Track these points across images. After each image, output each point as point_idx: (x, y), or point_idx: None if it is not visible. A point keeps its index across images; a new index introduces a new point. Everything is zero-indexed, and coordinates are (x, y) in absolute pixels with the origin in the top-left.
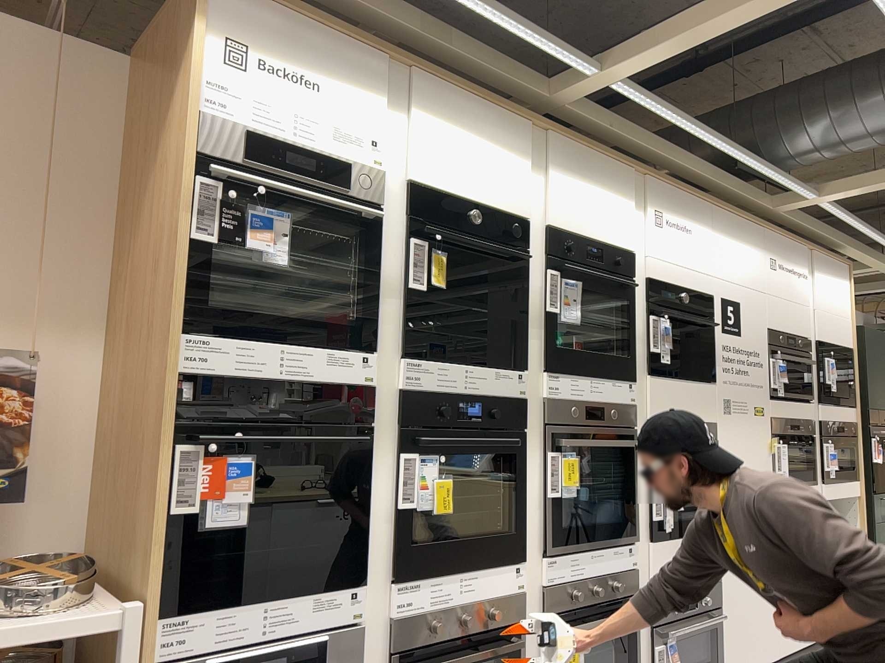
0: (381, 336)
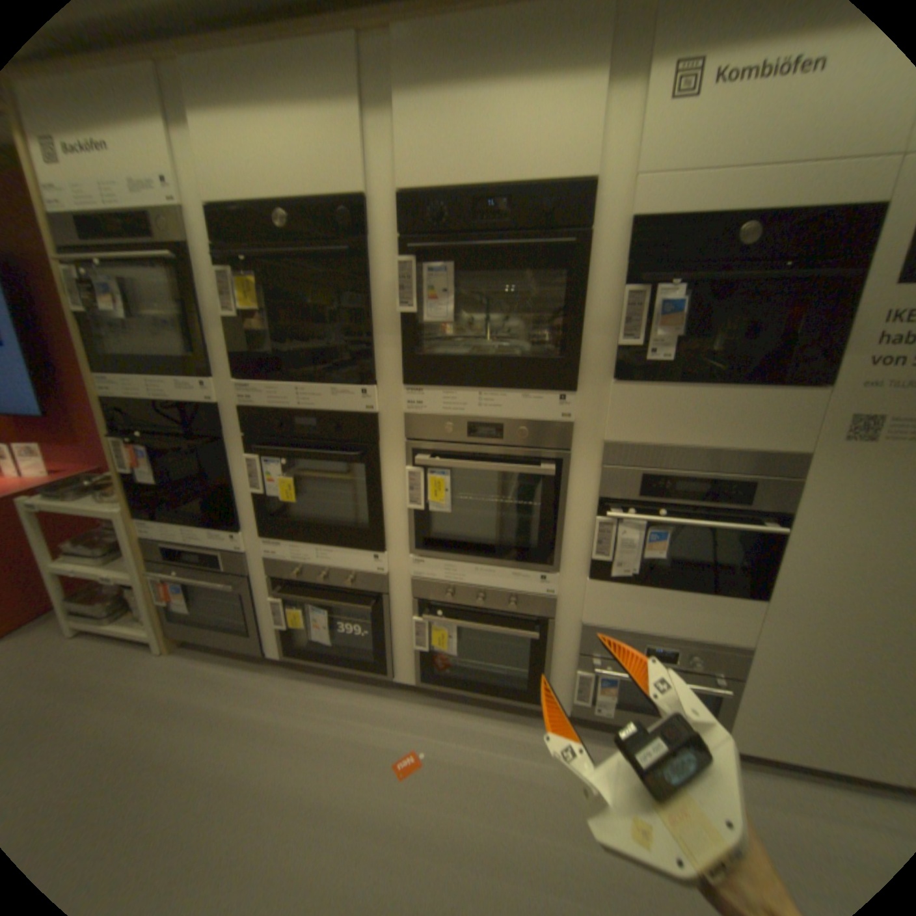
0: (212, 365)
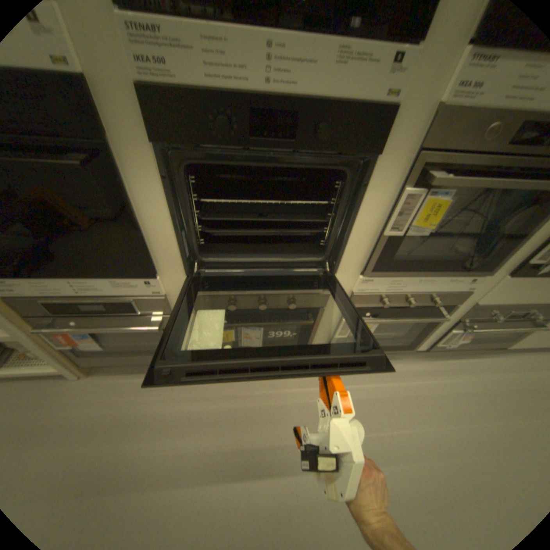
0: None
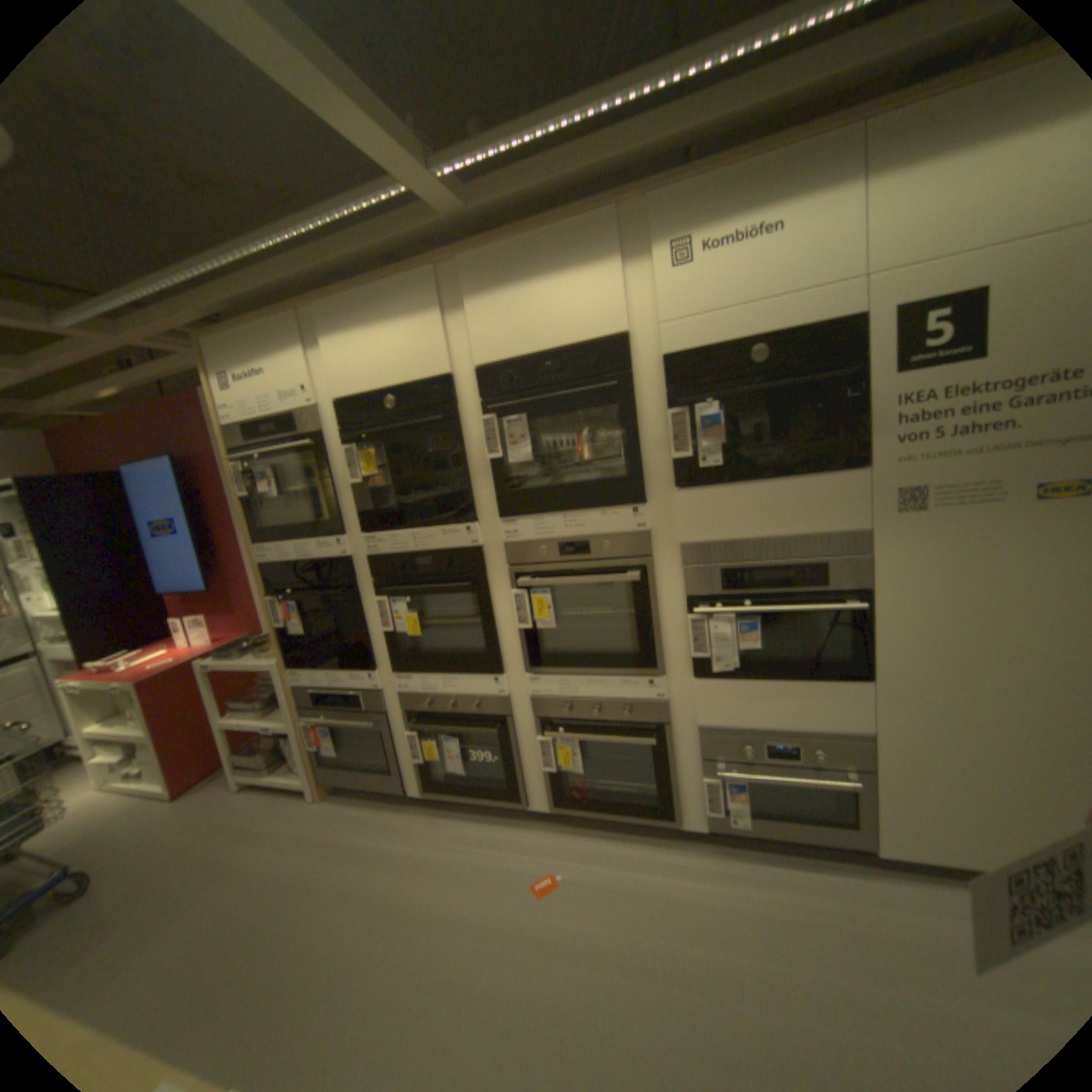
0: (344, 524)
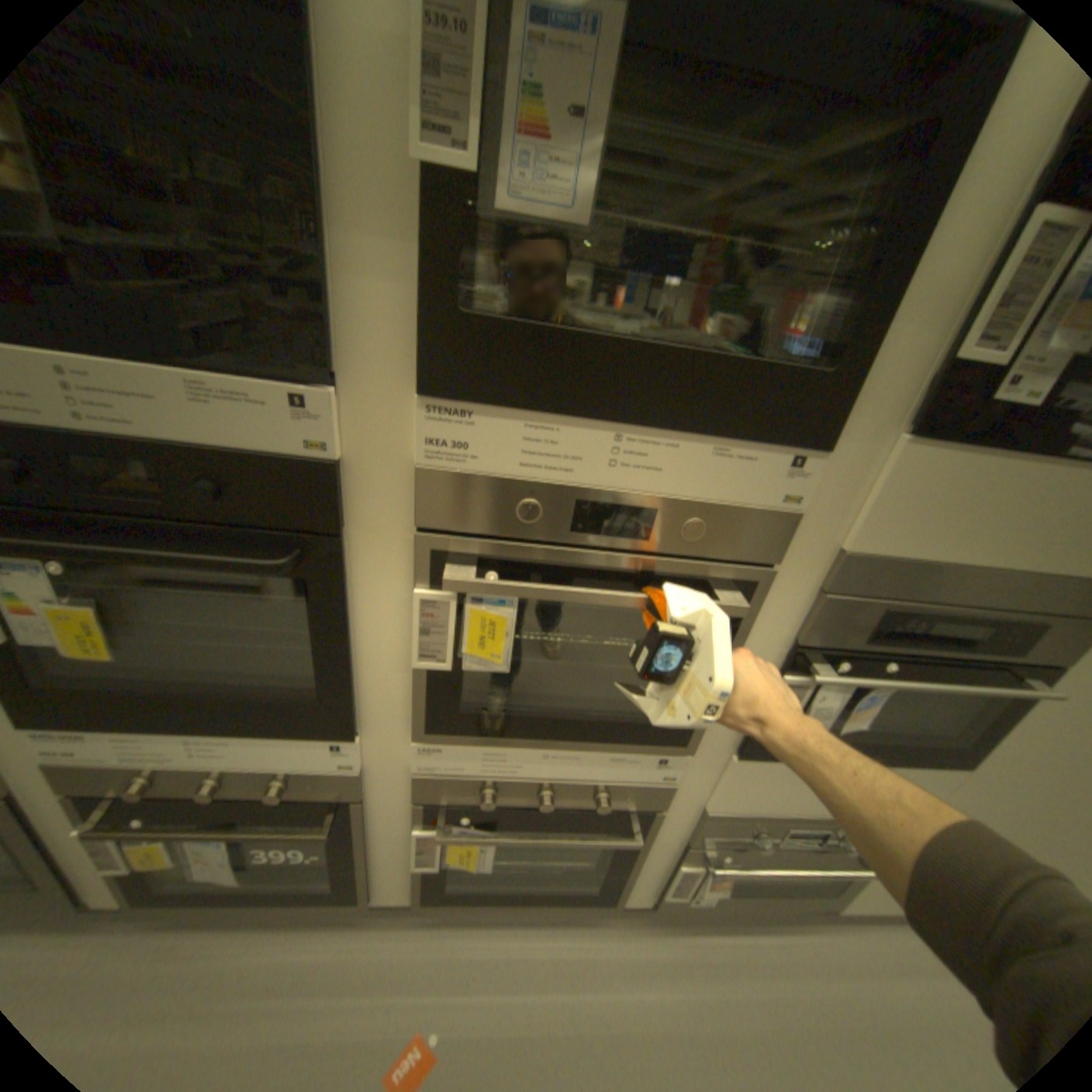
0: None
